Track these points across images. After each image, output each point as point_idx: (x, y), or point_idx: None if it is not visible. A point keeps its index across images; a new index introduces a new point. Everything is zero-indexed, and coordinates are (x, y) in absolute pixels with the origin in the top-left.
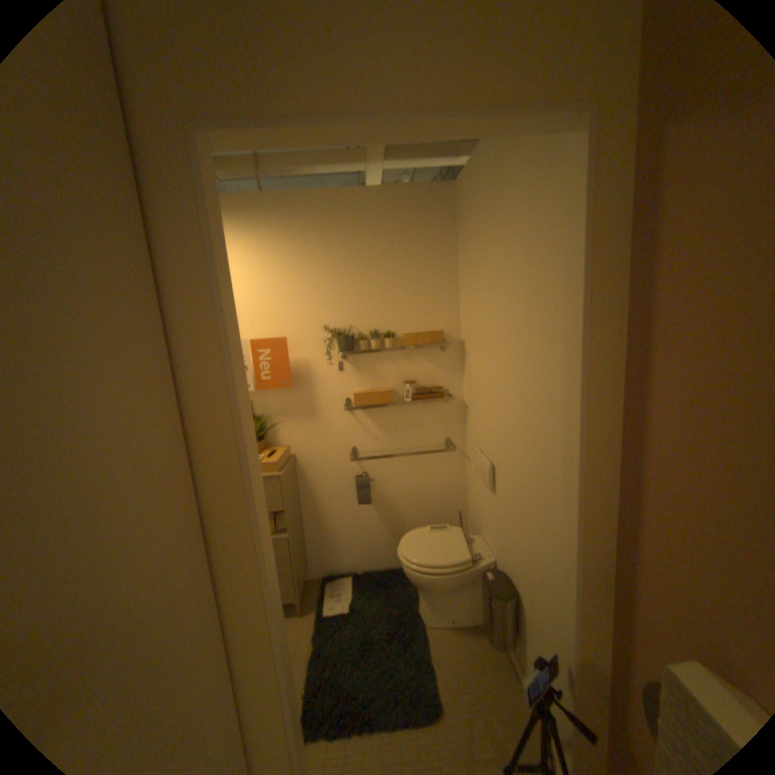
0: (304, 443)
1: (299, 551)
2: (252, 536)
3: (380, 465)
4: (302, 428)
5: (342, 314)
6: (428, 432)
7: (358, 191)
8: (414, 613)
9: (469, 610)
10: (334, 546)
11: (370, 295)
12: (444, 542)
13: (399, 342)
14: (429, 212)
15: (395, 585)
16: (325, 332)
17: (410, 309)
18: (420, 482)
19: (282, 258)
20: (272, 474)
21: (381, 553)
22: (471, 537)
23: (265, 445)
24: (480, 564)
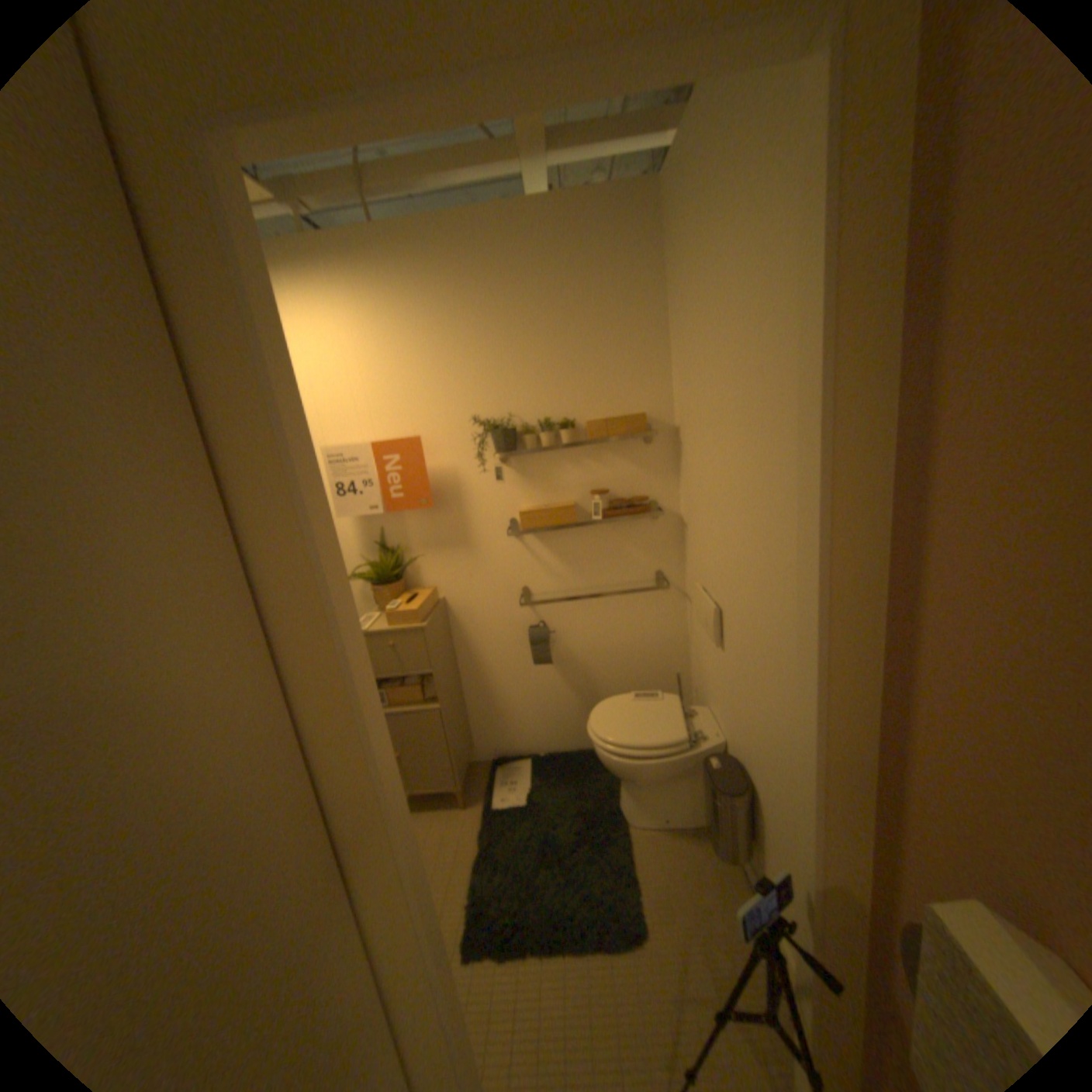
0: (456, 583)
1: (458, 725)
2: (348, 712)
3: (562, 611)
4: (452, 563)
5: (497, 397)
6: (629, 563)
7: (509, 205)
8: (614, 809)
9: (690, 807)
10: (505, 719)
11: (537, 366)
12: (653, 715)
13: (581, 434)
14: (620, 228)
15: (589, 771)
16: (474, 425)
17: (596, 383)
18: (621, 633)
19: (406, 319)
20: (412, 626)
21: (570, 729)
22: (693, 708)
23: (404, 587)
24: (703, 746)
